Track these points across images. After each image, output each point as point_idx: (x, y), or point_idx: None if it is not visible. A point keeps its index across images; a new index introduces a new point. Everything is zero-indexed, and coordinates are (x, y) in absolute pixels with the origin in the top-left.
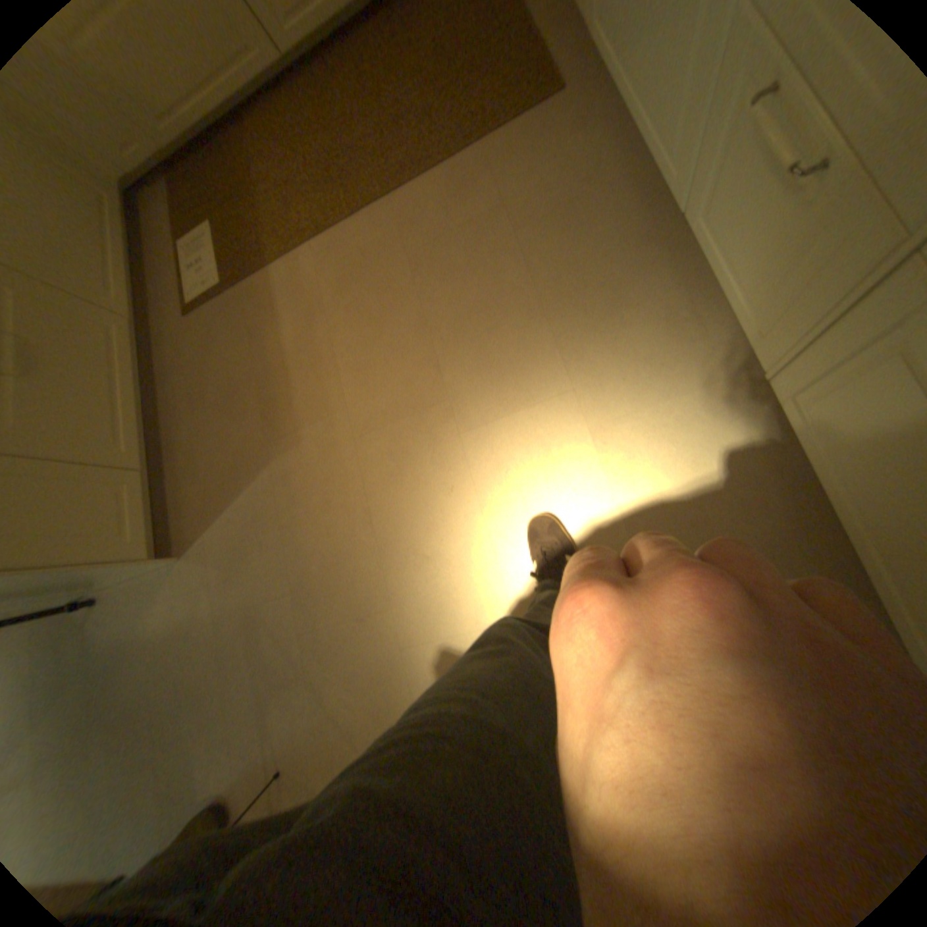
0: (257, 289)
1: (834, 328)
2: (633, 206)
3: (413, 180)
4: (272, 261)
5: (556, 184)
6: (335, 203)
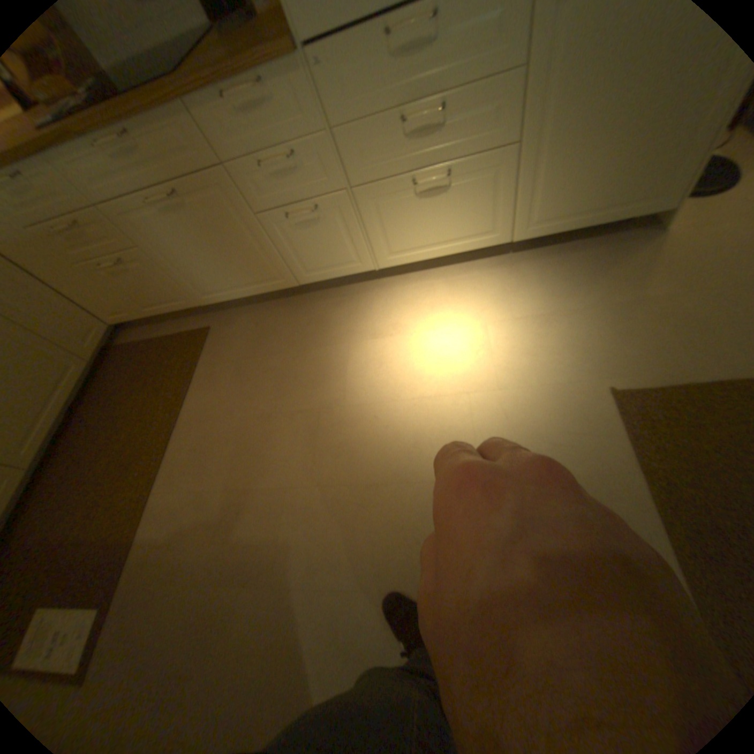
0: (139, 563)
1: (366, 227)
2: (283, 311)
3: (183, 407)
4: (133, 537)
5: (249, 337)
6: (147, 465)
